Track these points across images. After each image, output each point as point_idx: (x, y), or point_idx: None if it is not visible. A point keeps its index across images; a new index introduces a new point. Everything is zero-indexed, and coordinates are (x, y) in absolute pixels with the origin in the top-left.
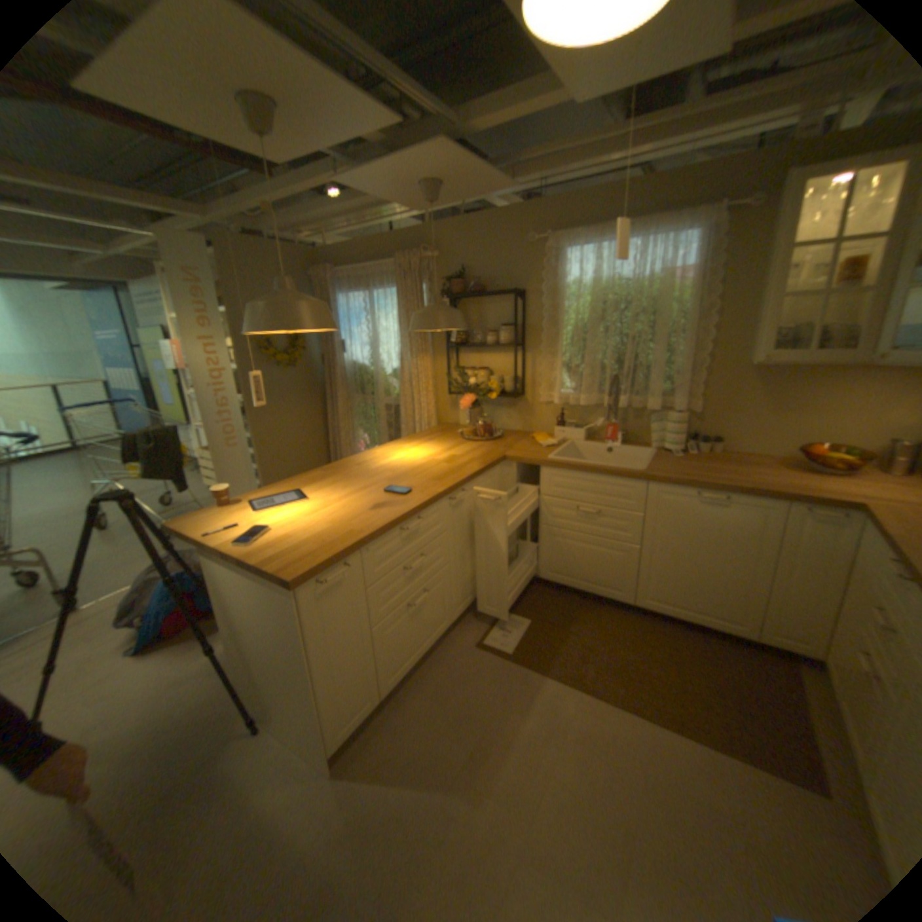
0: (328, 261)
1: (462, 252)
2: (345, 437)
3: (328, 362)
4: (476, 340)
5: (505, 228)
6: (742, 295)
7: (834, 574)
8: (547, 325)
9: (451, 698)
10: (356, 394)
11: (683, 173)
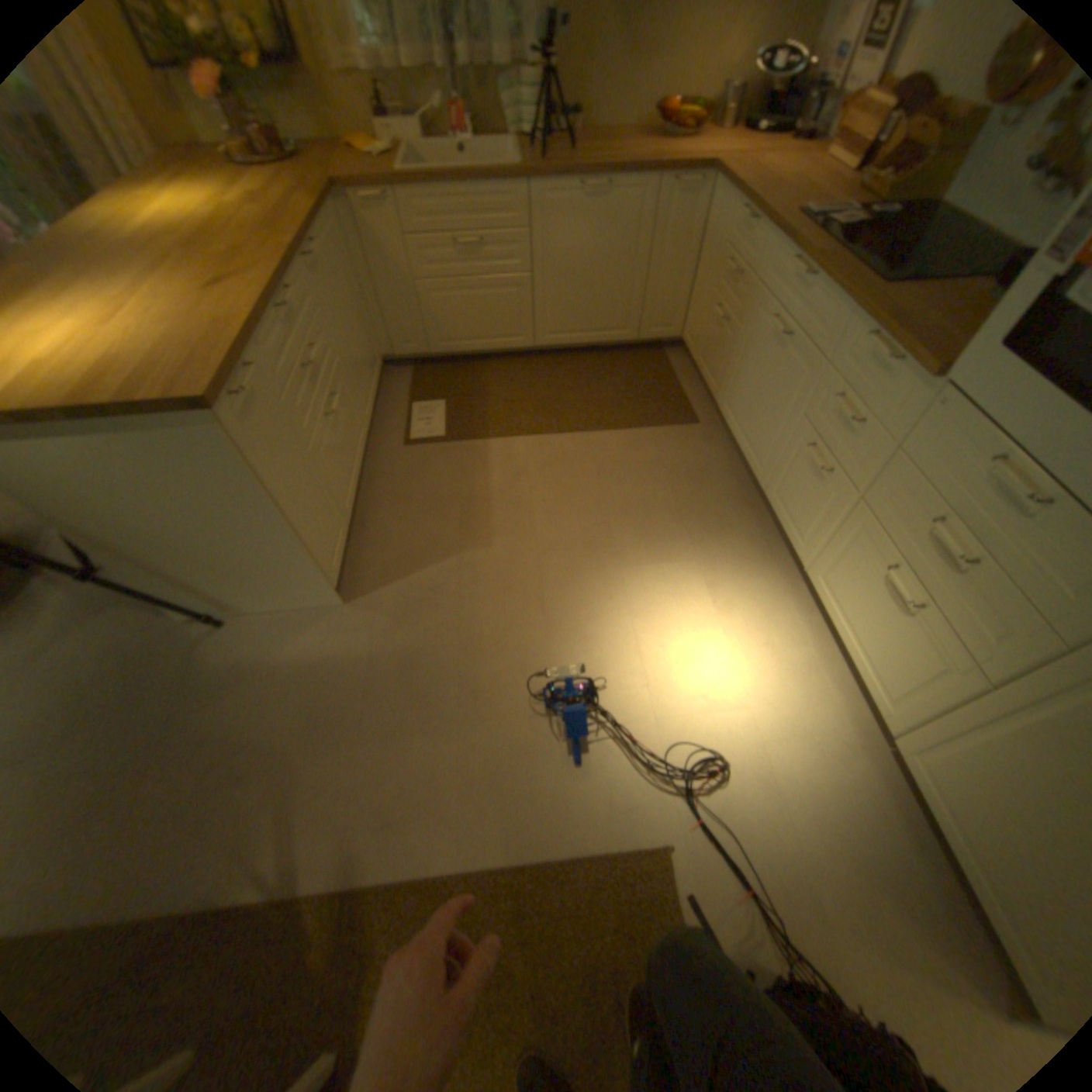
0: None
1: None
2: None
3: None
4: None
5: None
6: None
7: (689, 248)
8: None
9: (412, 495)
10: None
11: None
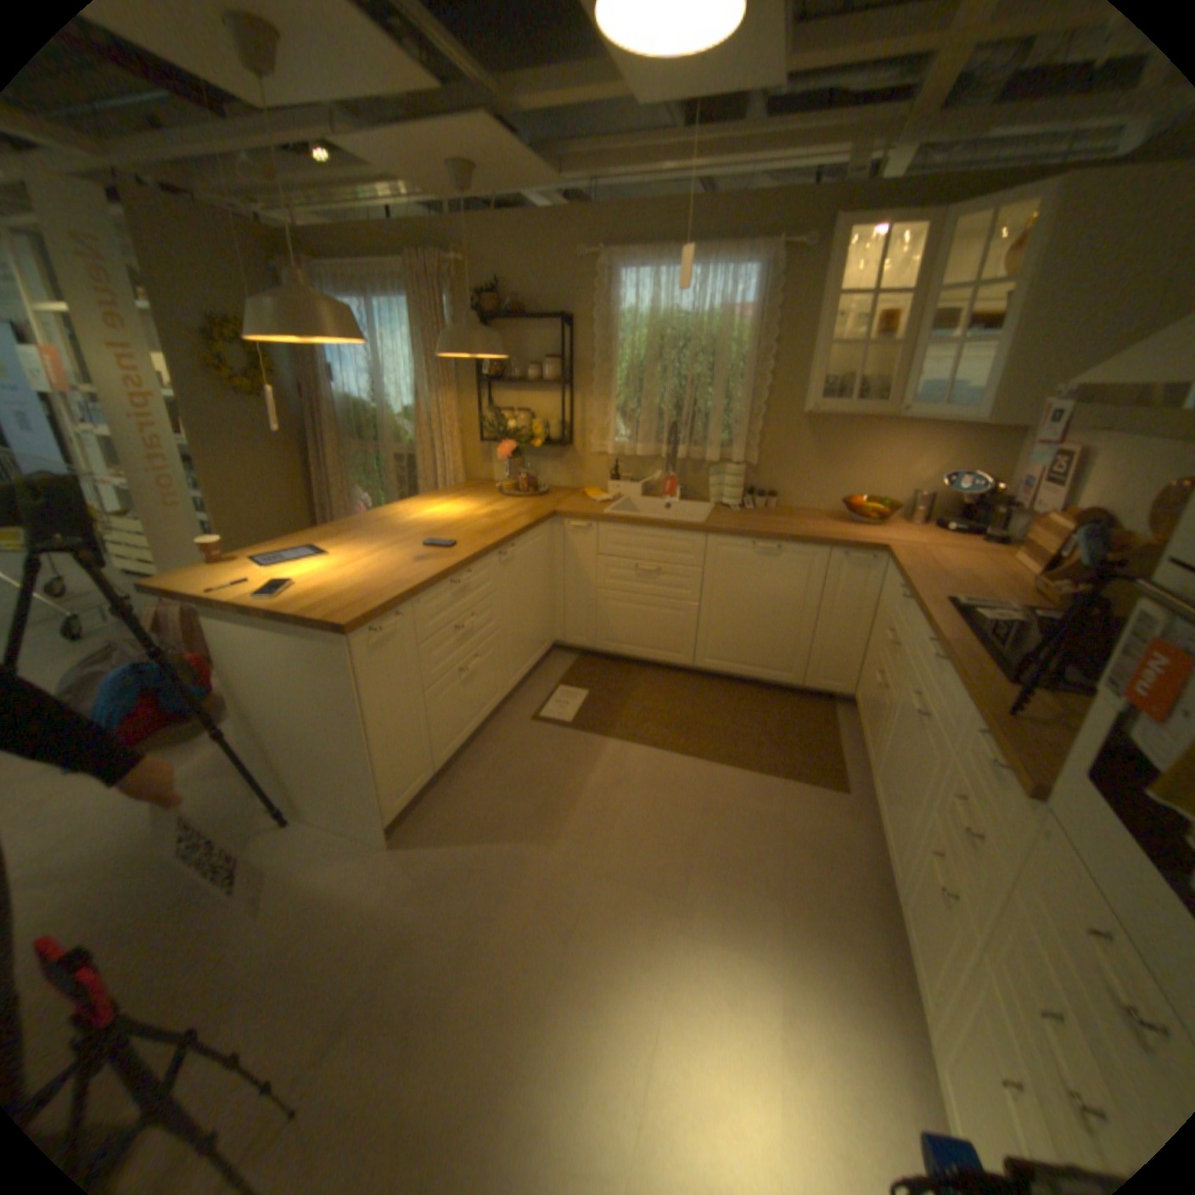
0: (298, 250)
1: (492, 259)
2: (336, 499)
3: (307, 395)
4: (512, 375)
5: (547, 236)
6: (795, 342)
7: (862, 613)
8: (597, 361)
9: (509, 767)
10: (350, 439)
11: (741, 199)
